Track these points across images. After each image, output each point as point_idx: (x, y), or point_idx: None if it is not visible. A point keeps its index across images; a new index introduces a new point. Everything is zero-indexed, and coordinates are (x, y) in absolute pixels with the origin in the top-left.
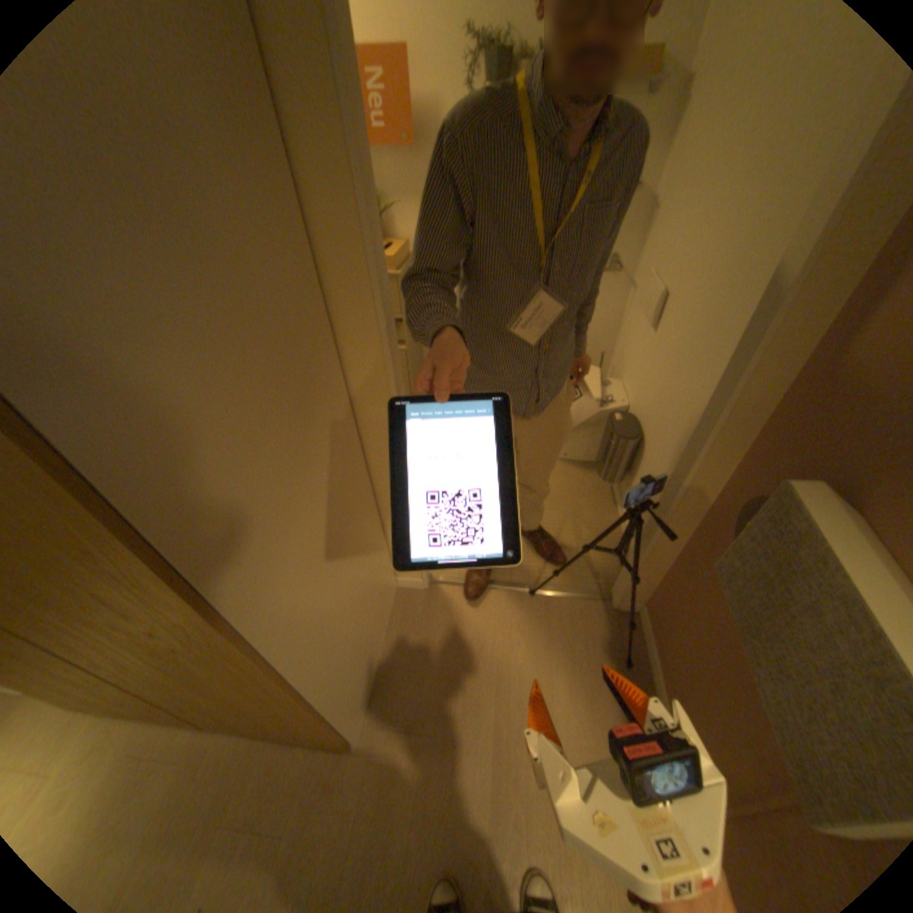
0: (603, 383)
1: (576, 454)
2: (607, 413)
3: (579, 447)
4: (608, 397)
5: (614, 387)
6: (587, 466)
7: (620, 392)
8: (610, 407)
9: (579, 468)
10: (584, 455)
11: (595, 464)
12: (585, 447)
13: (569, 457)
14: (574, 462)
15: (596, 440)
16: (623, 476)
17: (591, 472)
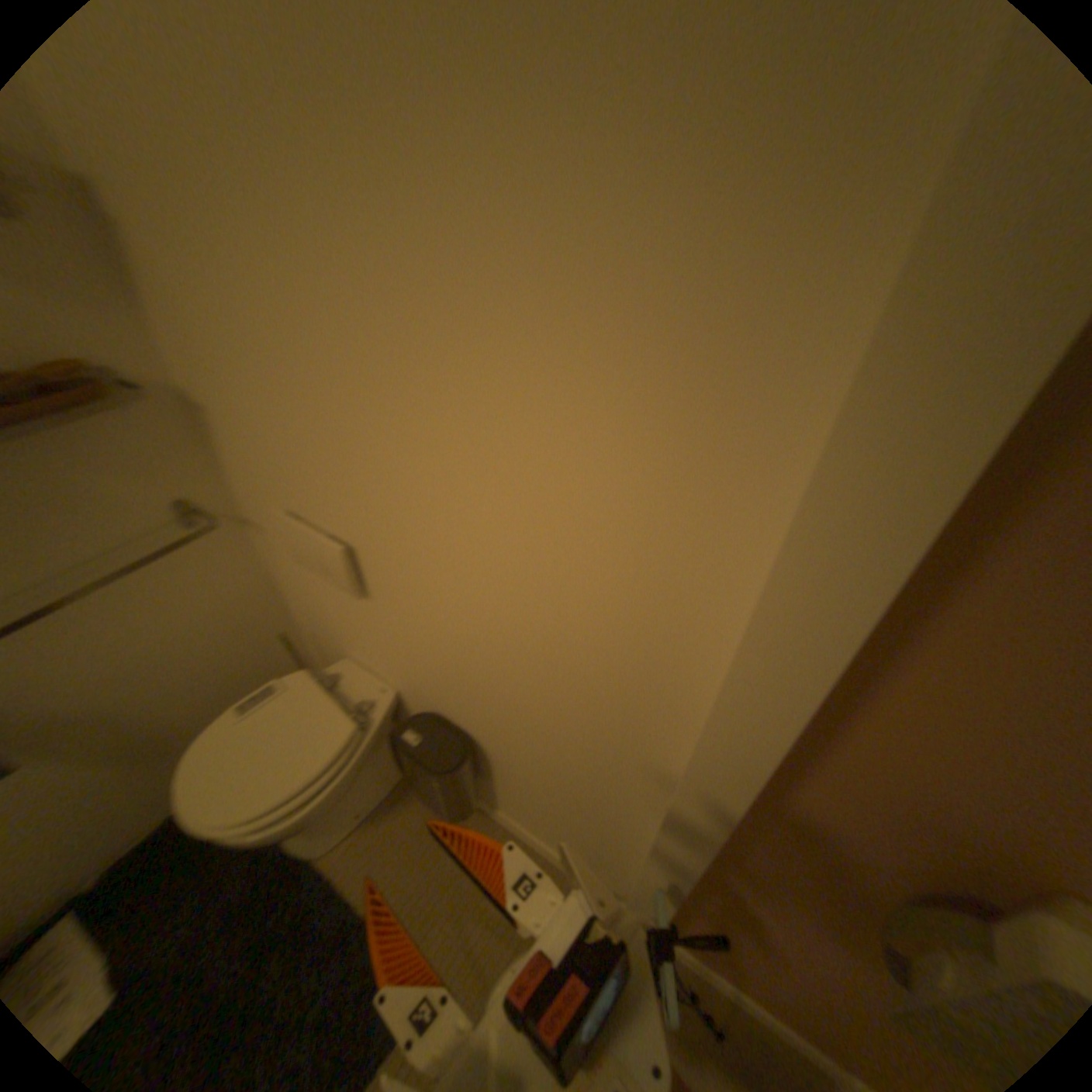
0: (325, 690)
1: (367, 802)
2: (374, 731)
3: (363, 791)
4: (352, 706)
5: (344, 678)
6: (395, 798)
7: (359, 680)
8: (367, 715)
9: (388, 814)
10: (378, 789)
11: (401, 782)
12: (372, 781)
13: (361, 815)
14: (373, 811)
15: (380, 760)
16: (470, 788)
17: (410, 801)
